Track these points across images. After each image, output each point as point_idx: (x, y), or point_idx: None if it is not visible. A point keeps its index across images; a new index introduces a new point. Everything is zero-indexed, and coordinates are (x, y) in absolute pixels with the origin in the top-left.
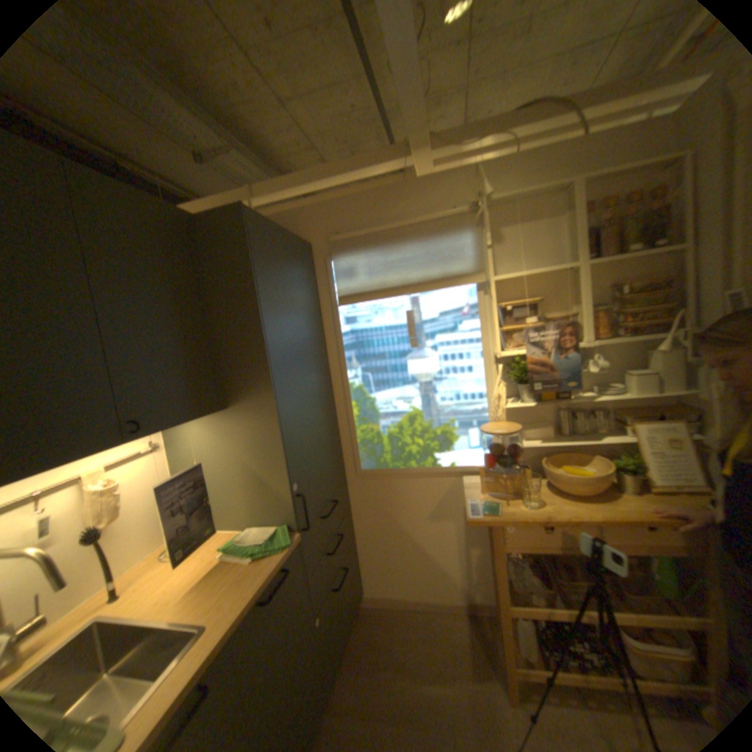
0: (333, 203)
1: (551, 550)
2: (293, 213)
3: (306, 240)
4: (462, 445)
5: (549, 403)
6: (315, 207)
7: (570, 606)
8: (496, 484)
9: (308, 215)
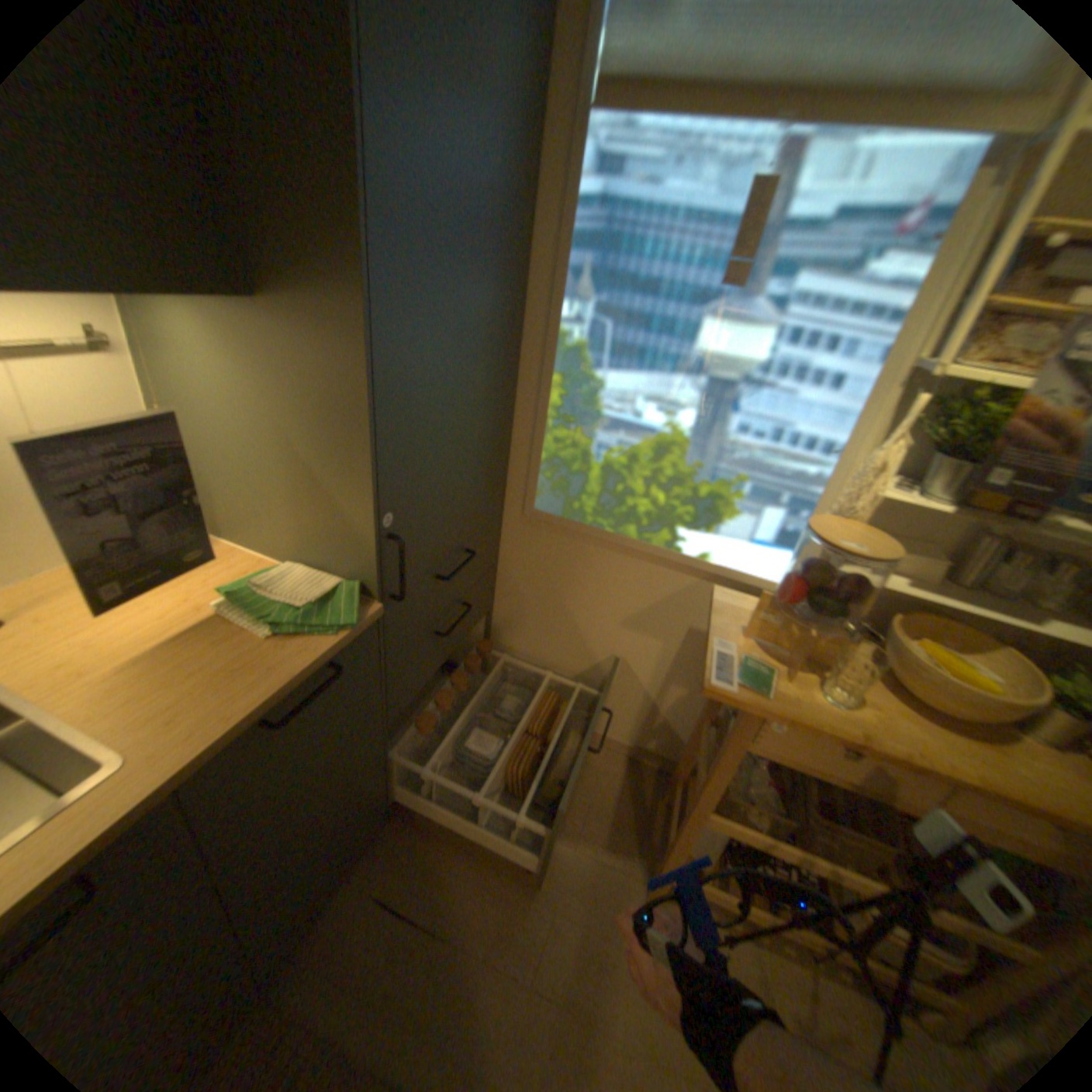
0: None
1: (835, 778)
2: None
3: None
4: (739, 530)
5: (987, 517)
6: None
7: (808, 843)
8: (782, 631)
9: None
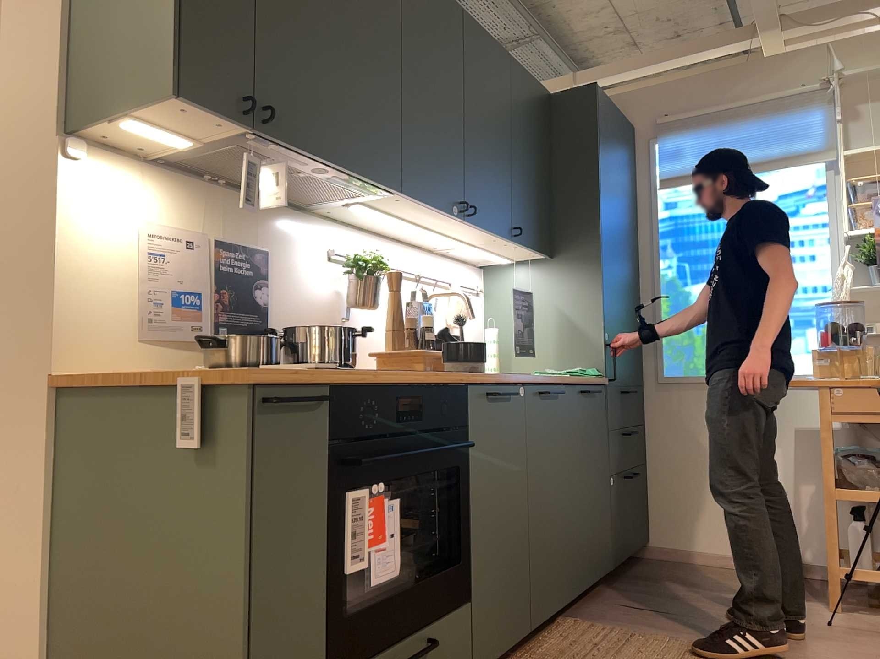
0: (664, 86)
1: None
2: (618, 97)
3: (629, 124)
4: (797, 348)
5: None
6: (643, 91)
7: None
8: (831, 367)
9: (634, 99)
